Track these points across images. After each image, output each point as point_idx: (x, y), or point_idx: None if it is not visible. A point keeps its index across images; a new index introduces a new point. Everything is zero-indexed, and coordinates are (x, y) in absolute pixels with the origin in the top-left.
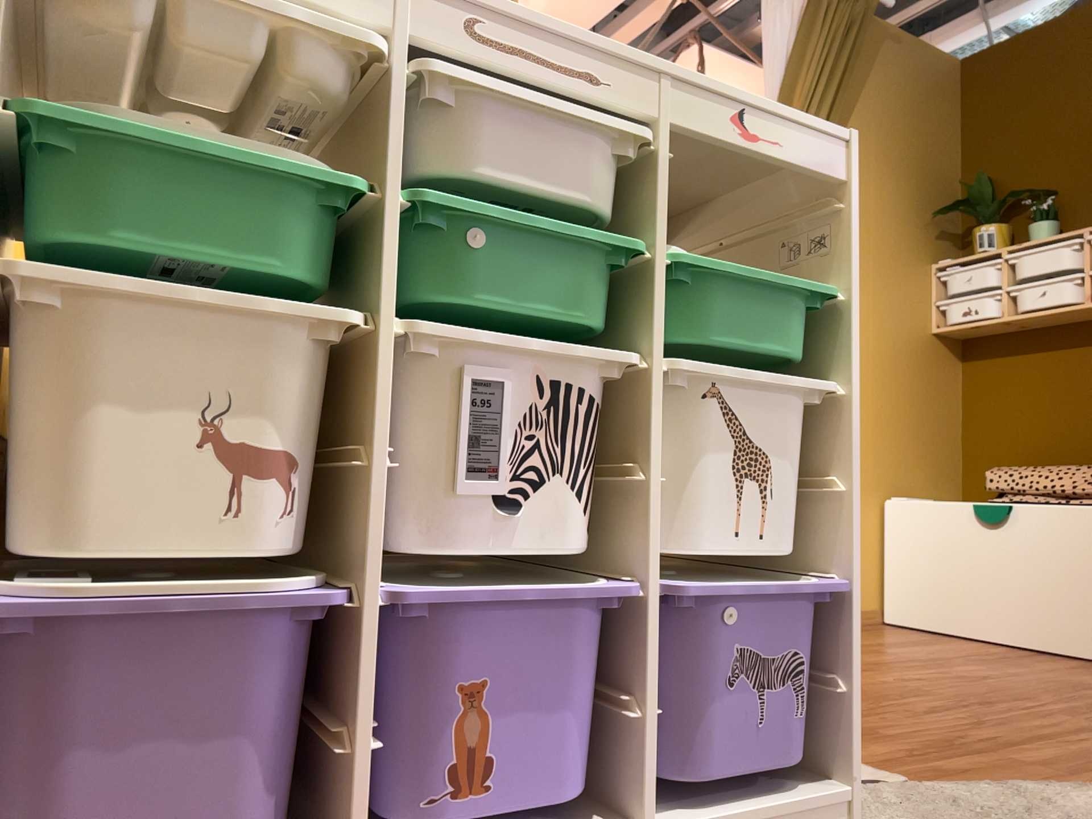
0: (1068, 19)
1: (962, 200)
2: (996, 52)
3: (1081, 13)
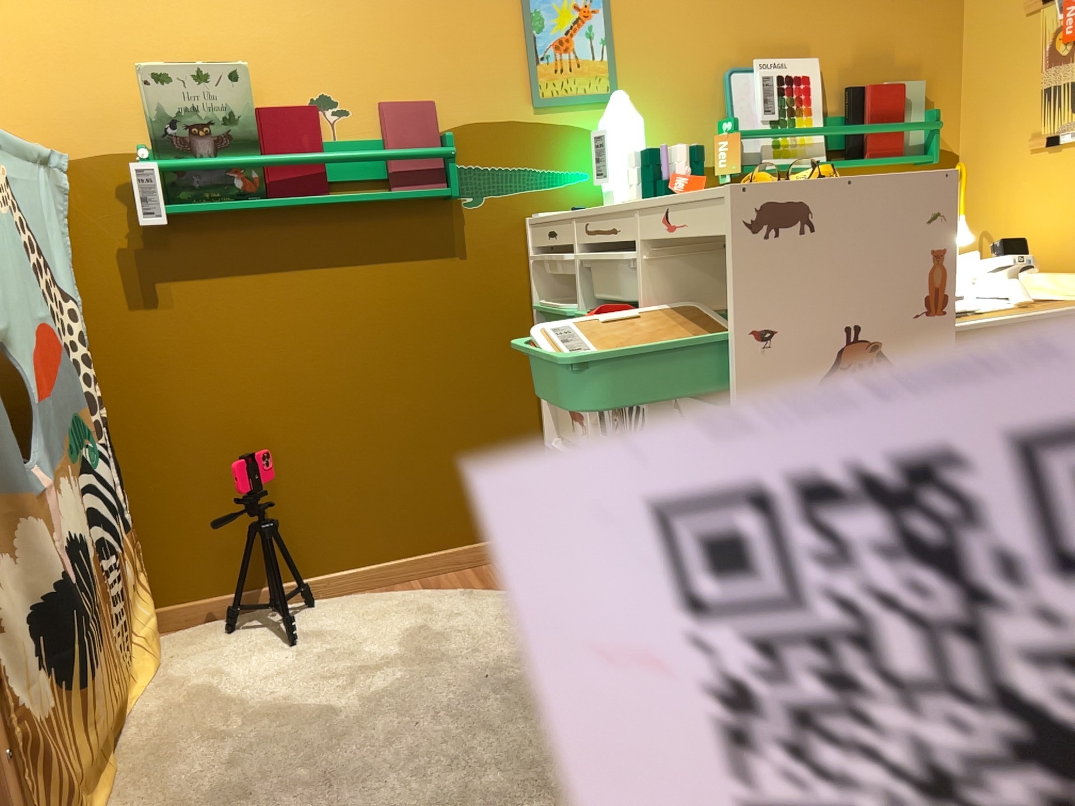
0: None
1: None
2: None
3: None
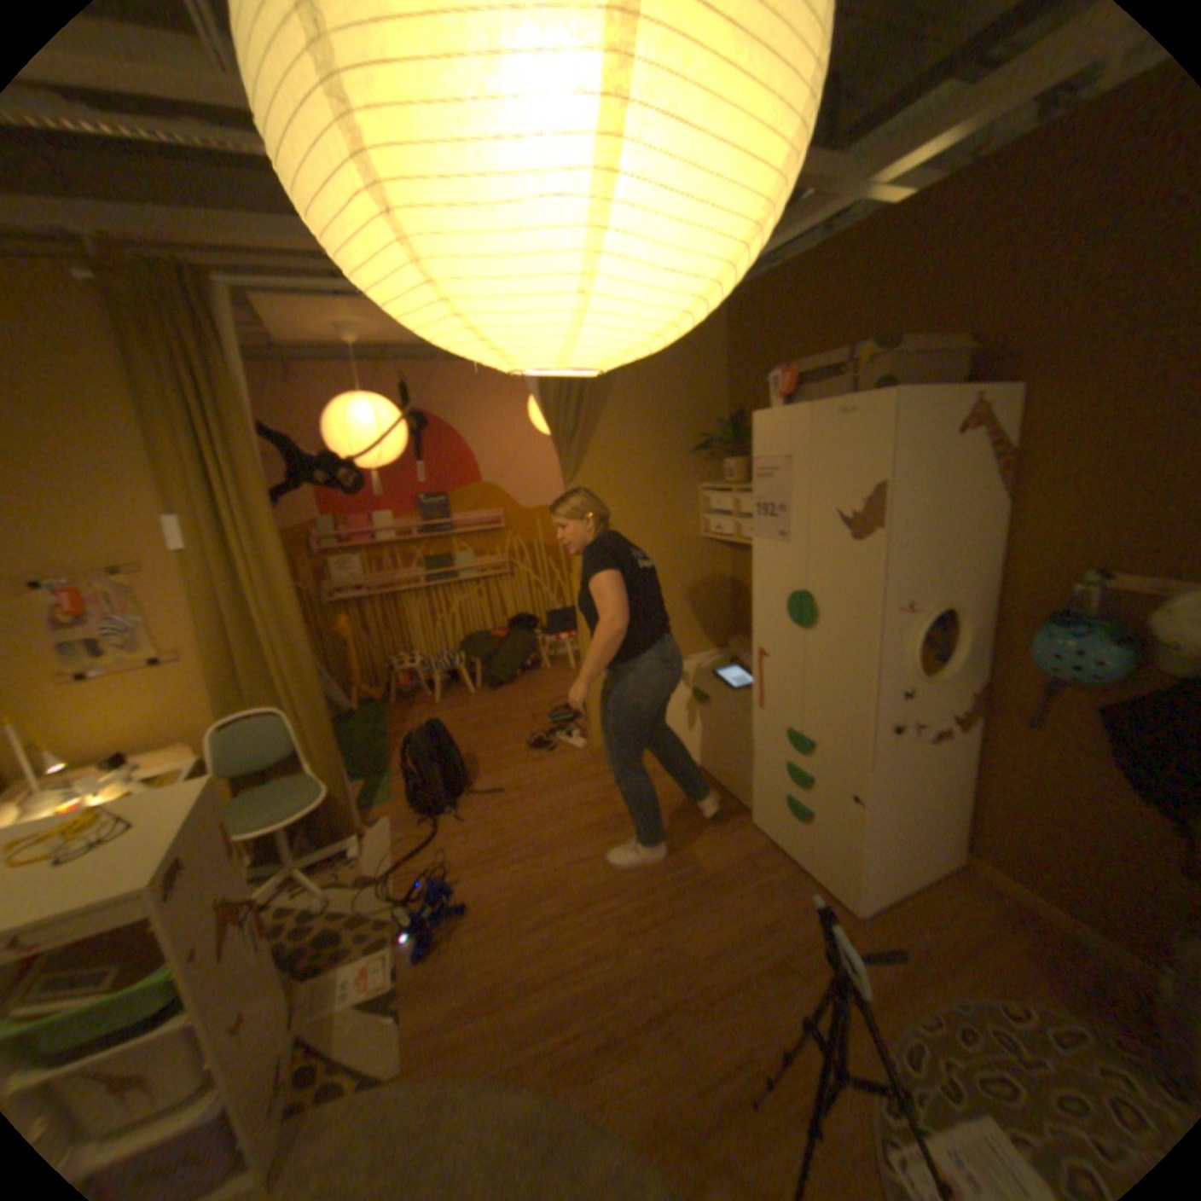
0: (796, 261)
1: (723, 431)
2: (752, 284)
3: (804, 257)
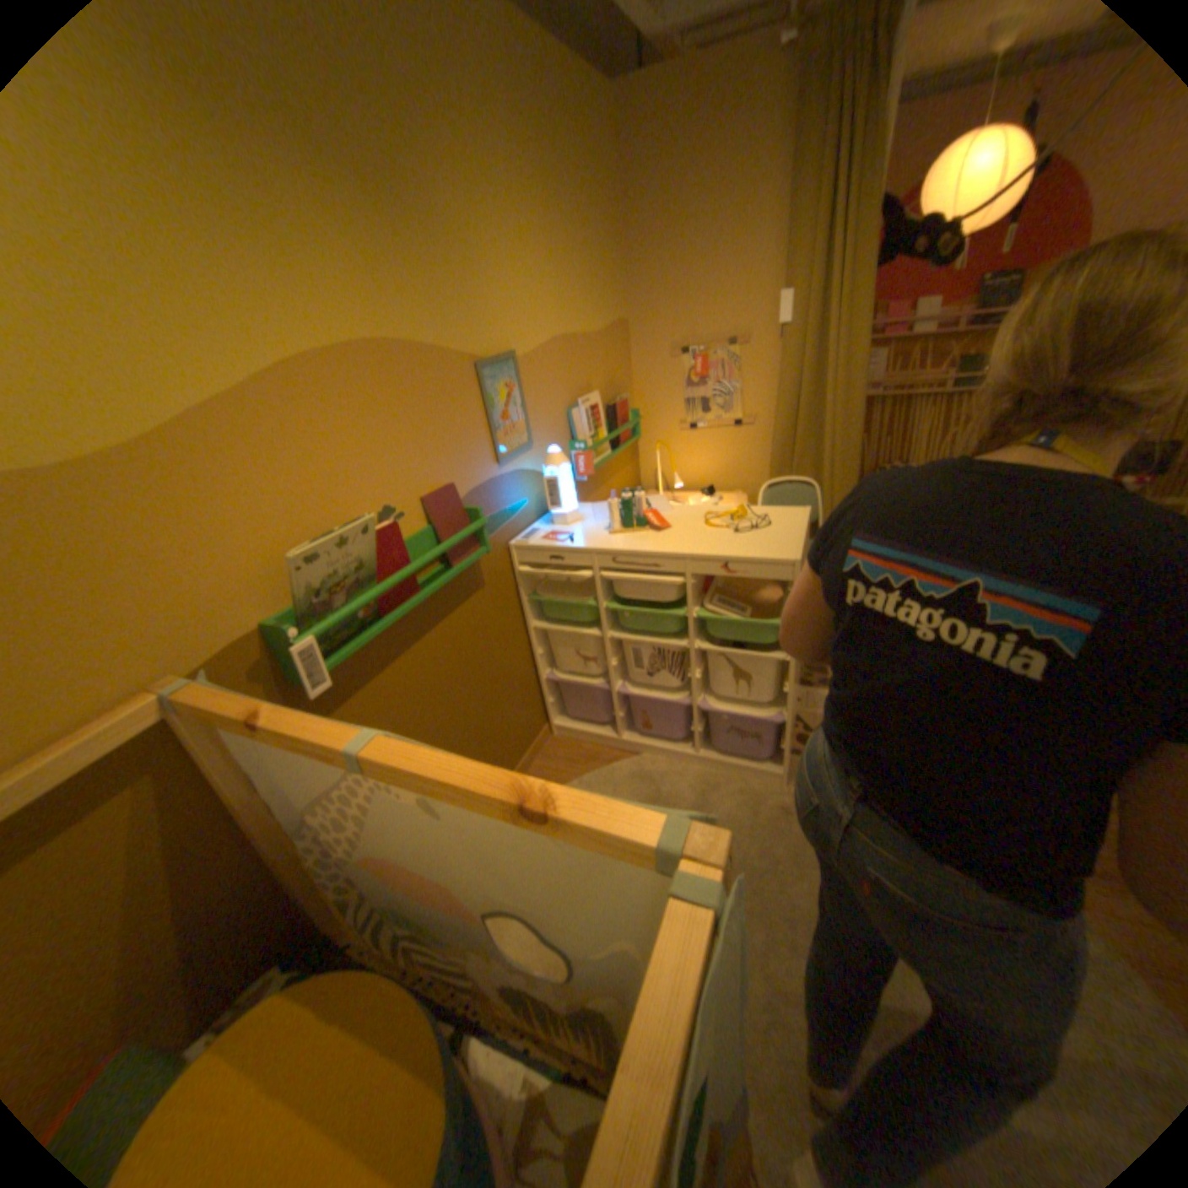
0: None
1: None
2: None
3: None
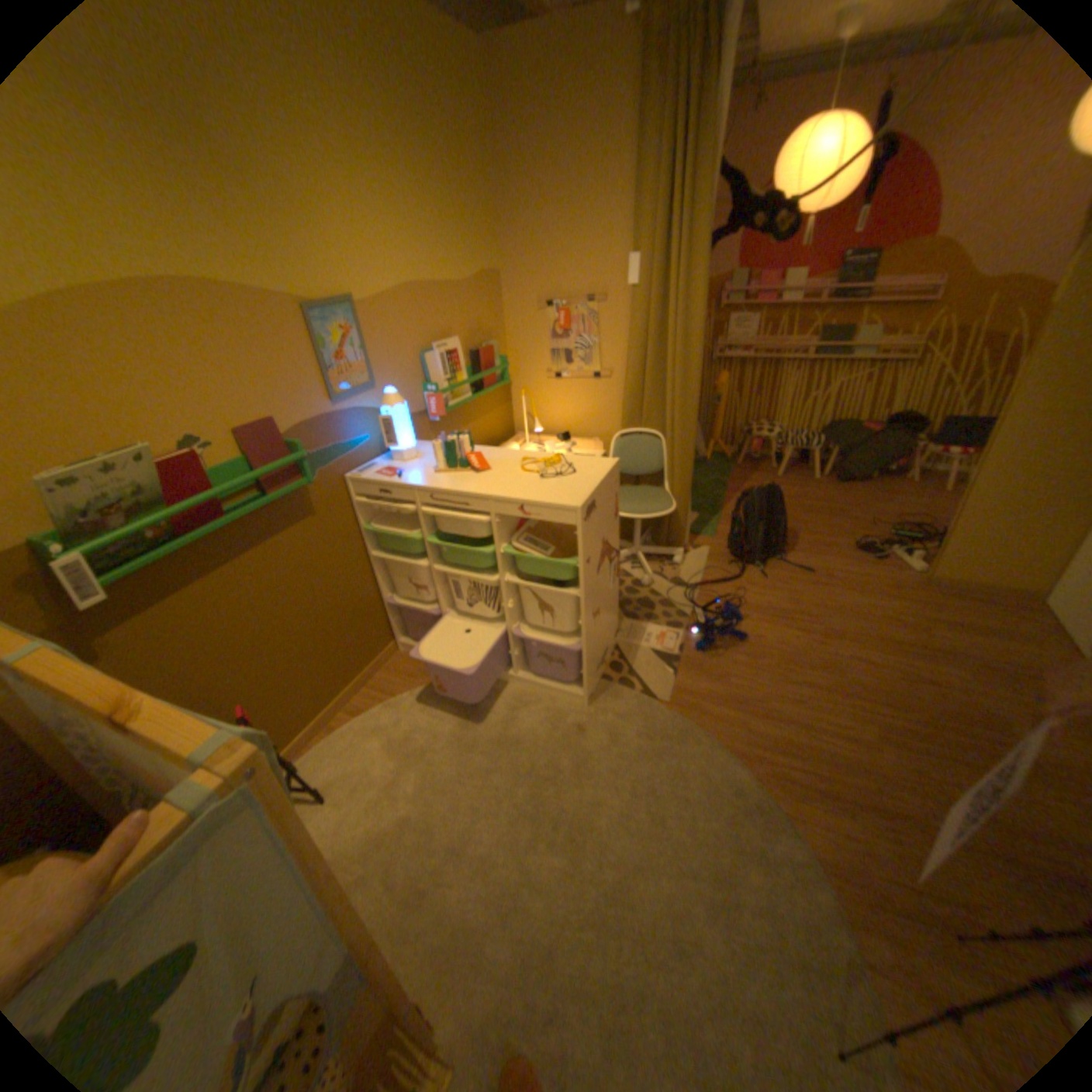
0: None
1: None
2: None
3: None
